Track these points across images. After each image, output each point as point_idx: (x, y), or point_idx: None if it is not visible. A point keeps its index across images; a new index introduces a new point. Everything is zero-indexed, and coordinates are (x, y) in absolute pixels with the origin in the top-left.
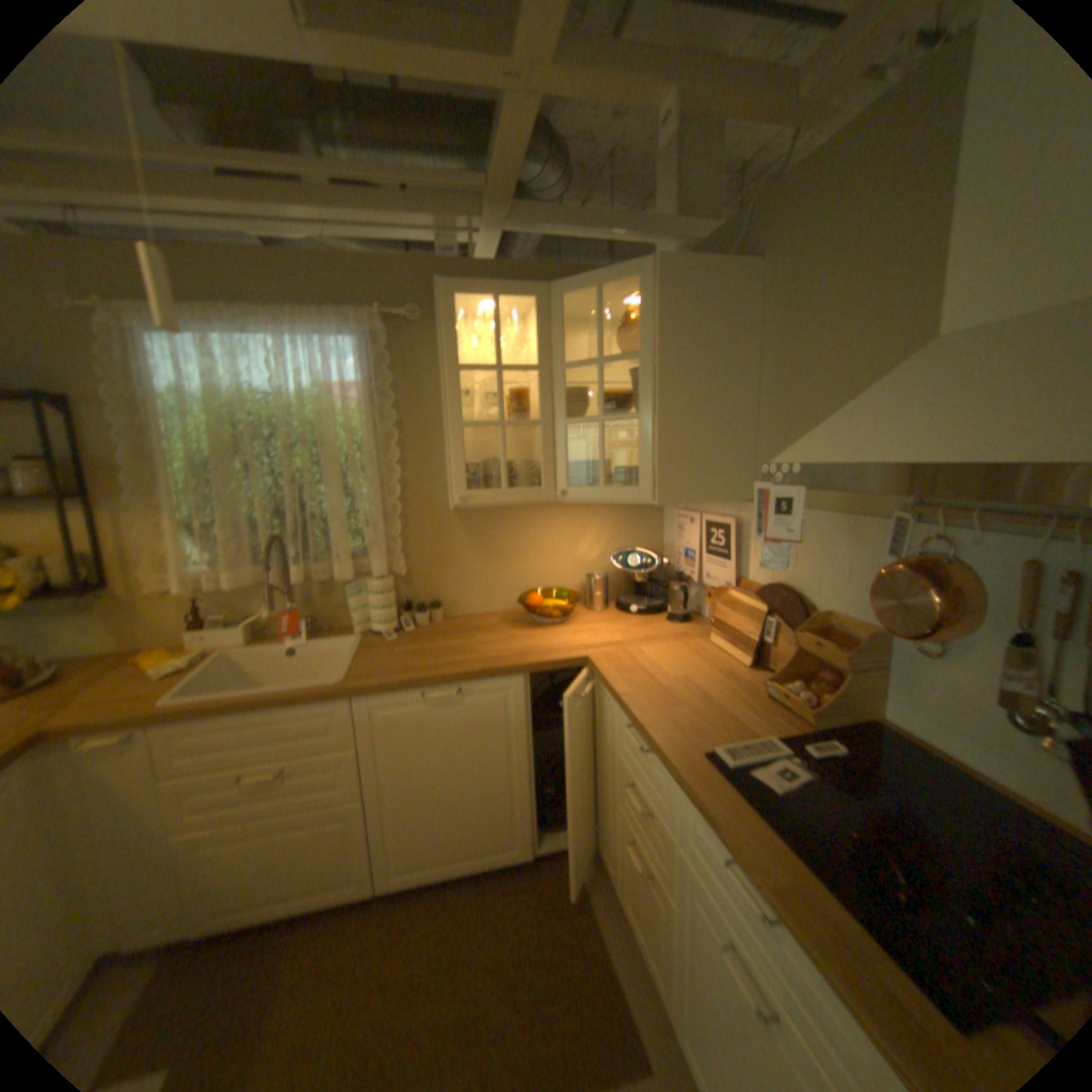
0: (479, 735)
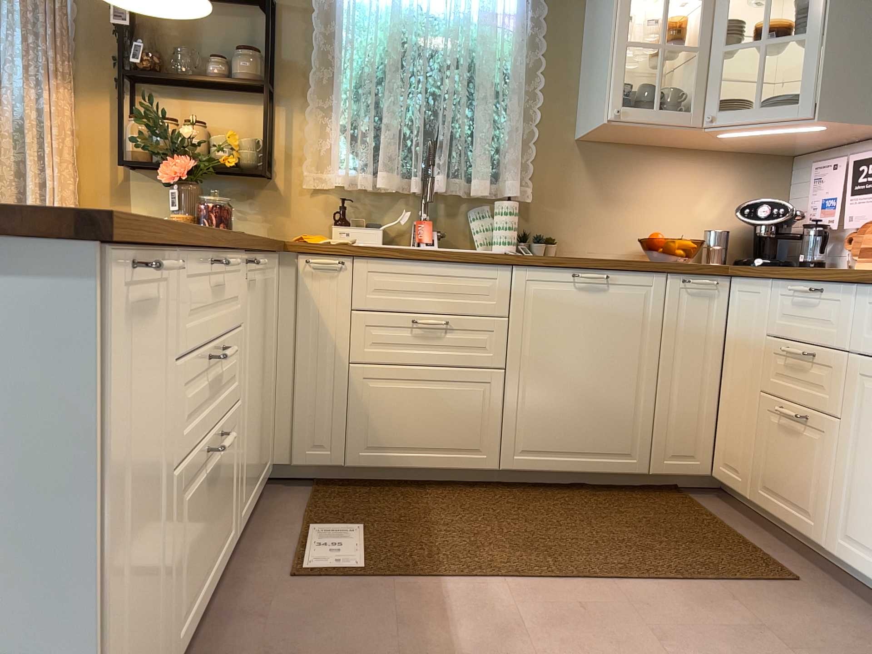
0: (617, 327)
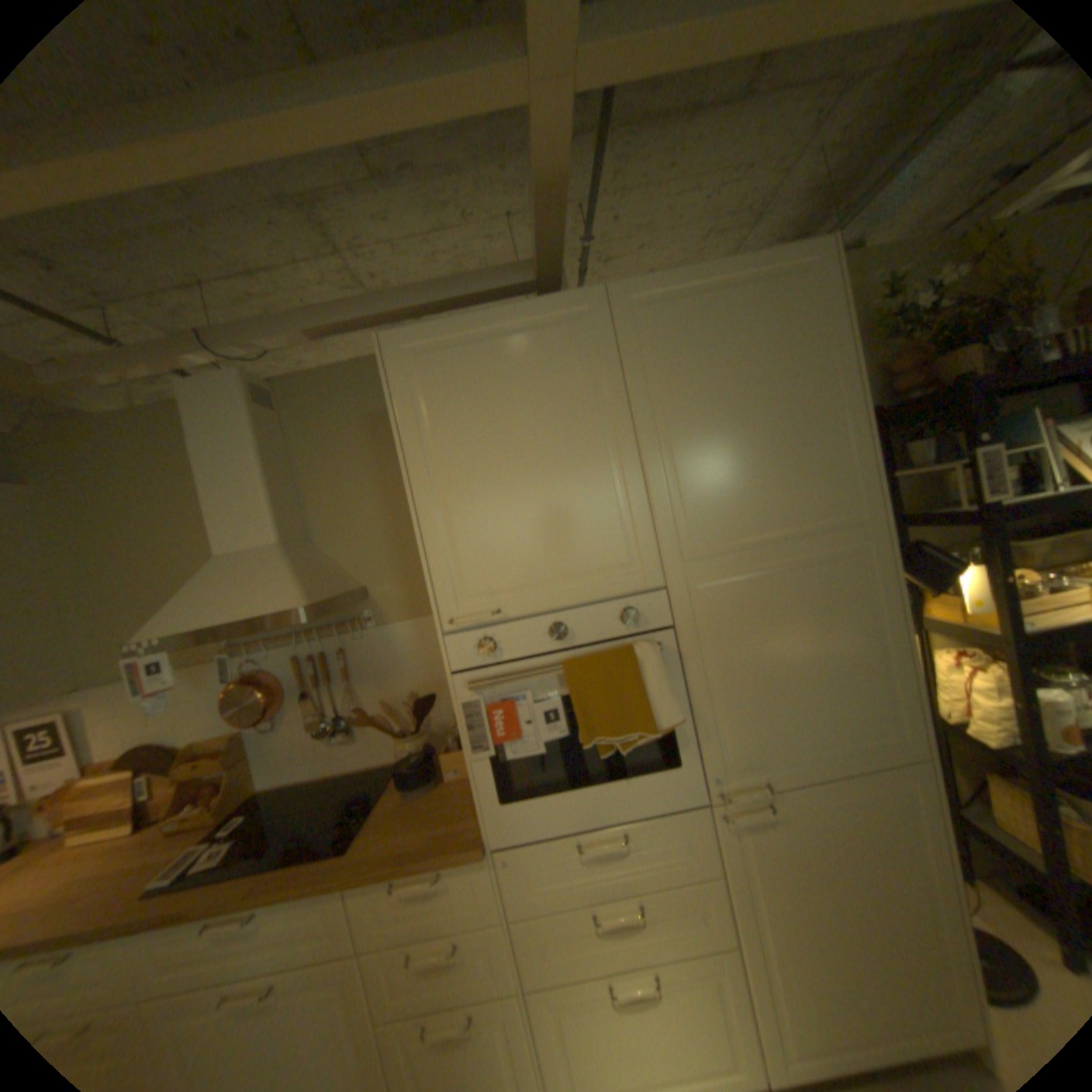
0: None
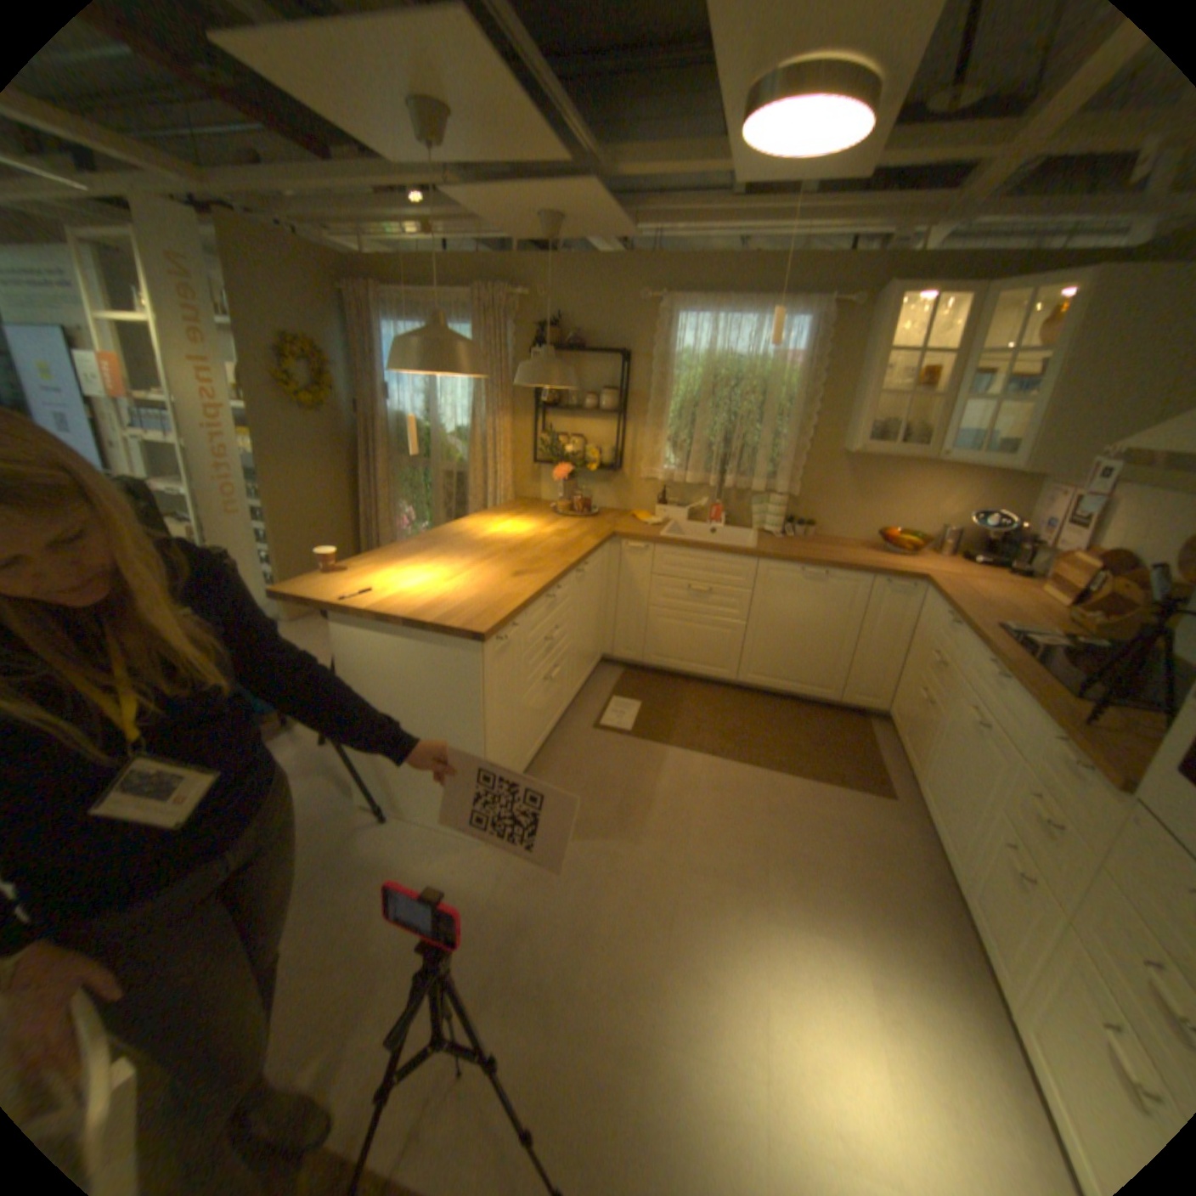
0: (829, 607)
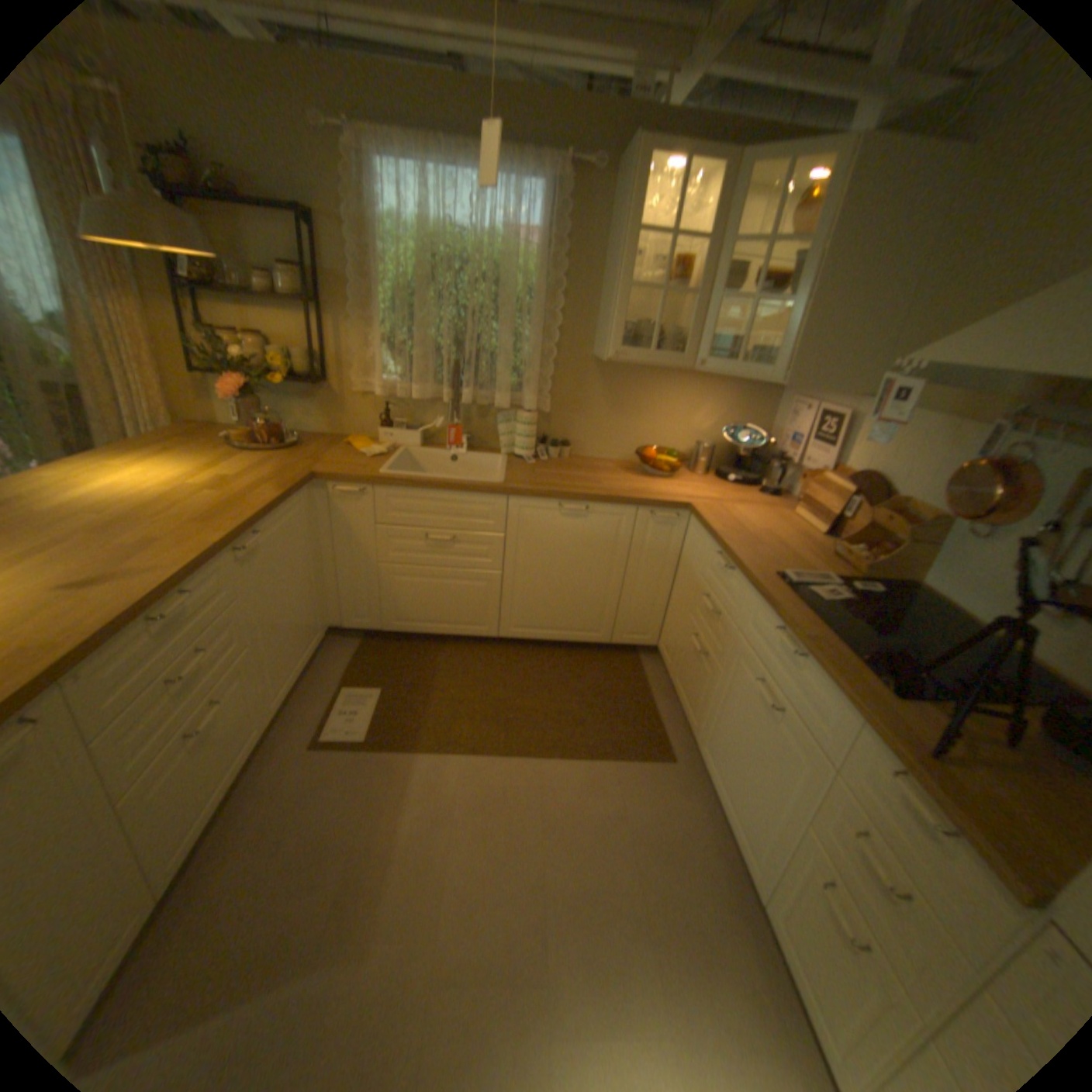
0: (592, 545)
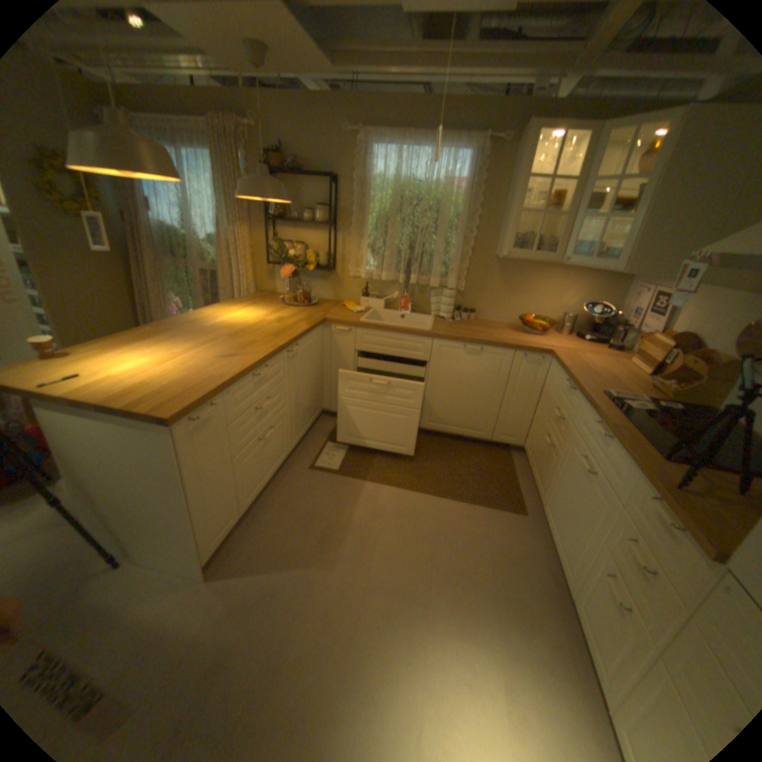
0: (483, 373)
